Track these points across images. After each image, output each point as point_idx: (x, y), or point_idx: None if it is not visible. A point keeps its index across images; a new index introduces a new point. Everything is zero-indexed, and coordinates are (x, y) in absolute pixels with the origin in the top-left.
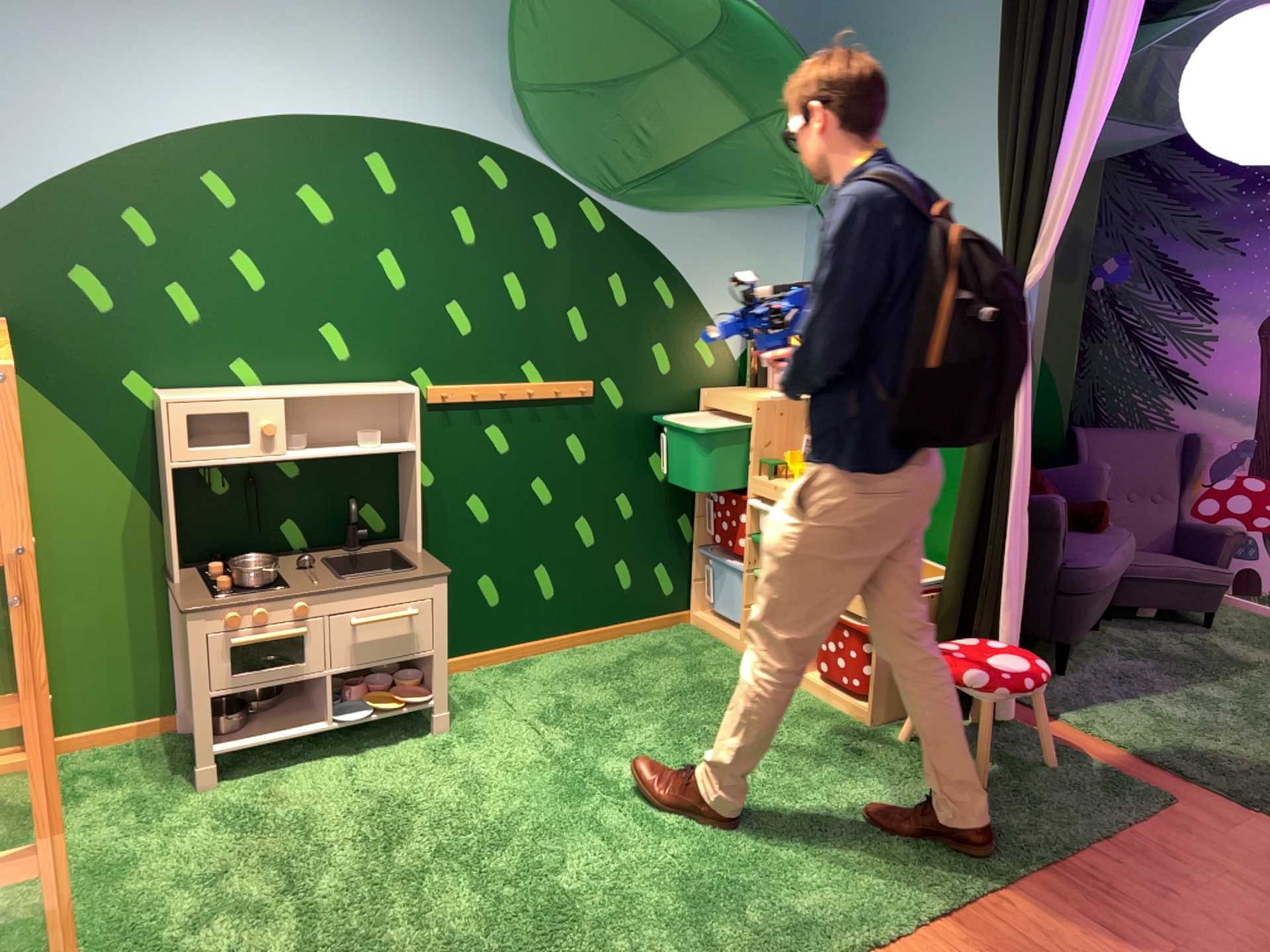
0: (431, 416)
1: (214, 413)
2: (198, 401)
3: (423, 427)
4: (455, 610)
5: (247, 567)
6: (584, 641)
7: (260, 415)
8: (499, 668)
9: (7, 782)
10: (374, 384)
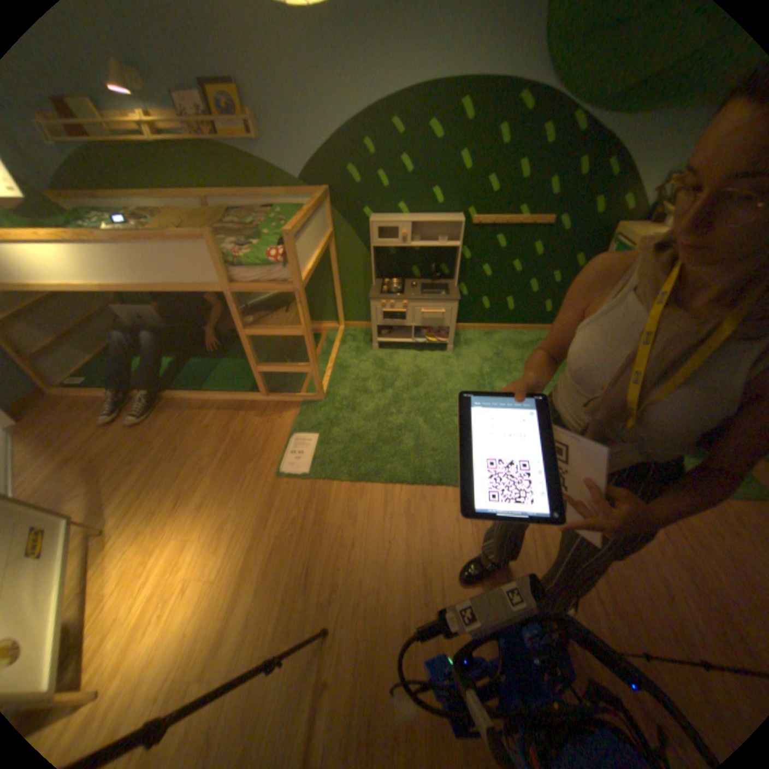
0: (472, 230)
1: (383, 227)
2: (378, 222)
3: (462, 238)
4: (470, 309)
5: (388, 286)
6: (522, 331)
7: (398, 229)
8: (482, 334)
9: (328, 334)
10: (448, 215)
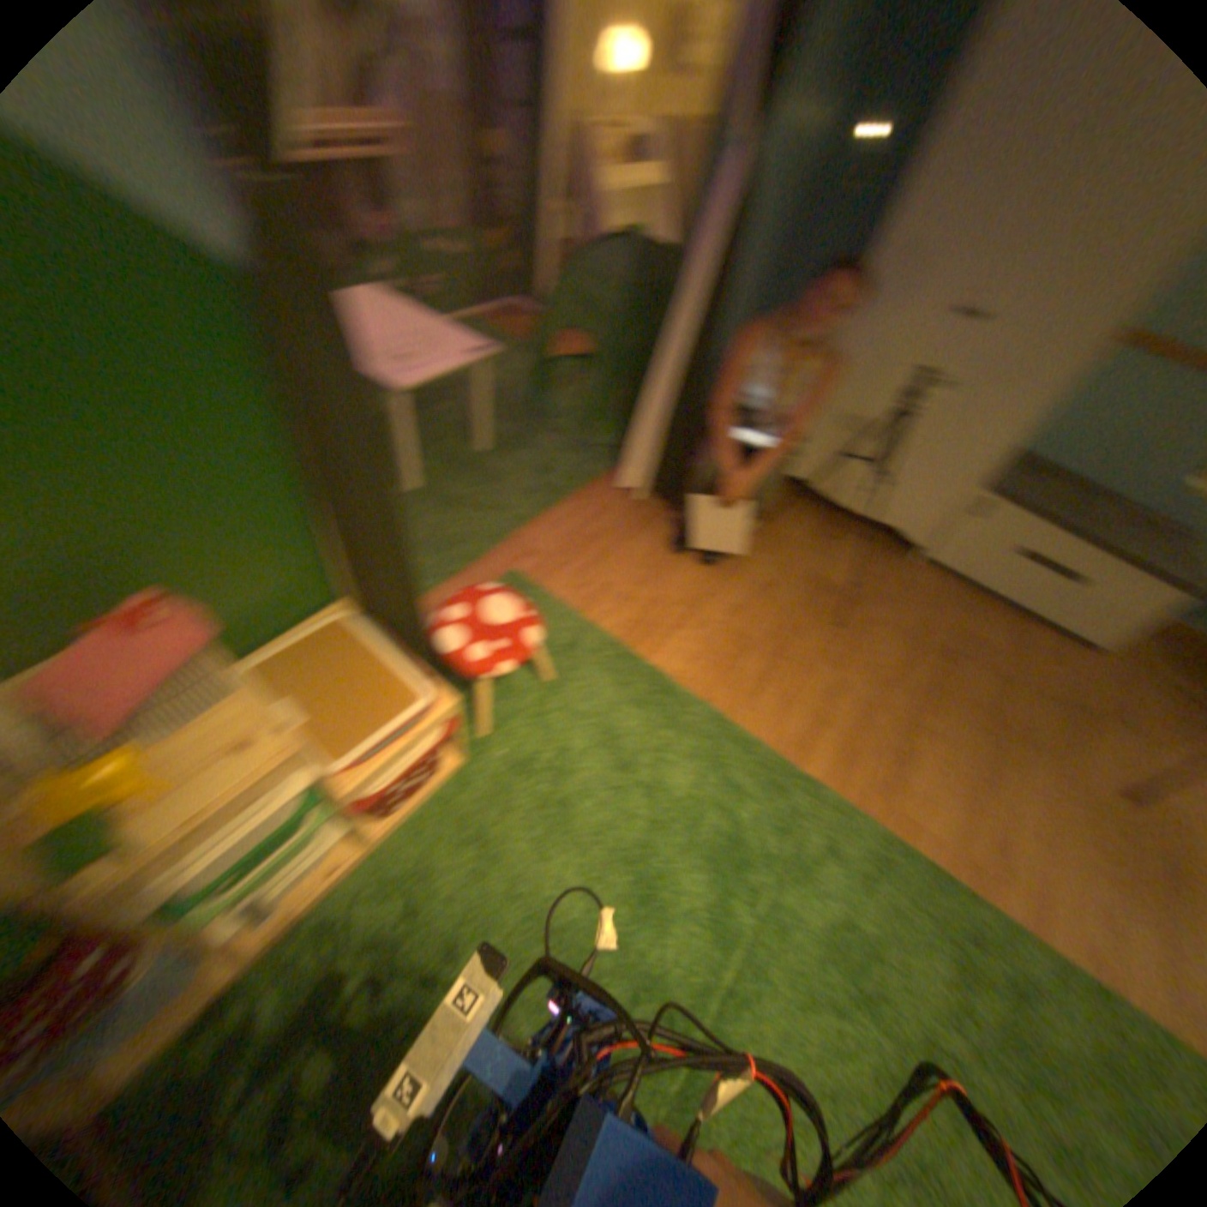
0: None
1: None
2: None
3: None
4: None
5: None
6: None
7: None
8: None
9: None
10: None
